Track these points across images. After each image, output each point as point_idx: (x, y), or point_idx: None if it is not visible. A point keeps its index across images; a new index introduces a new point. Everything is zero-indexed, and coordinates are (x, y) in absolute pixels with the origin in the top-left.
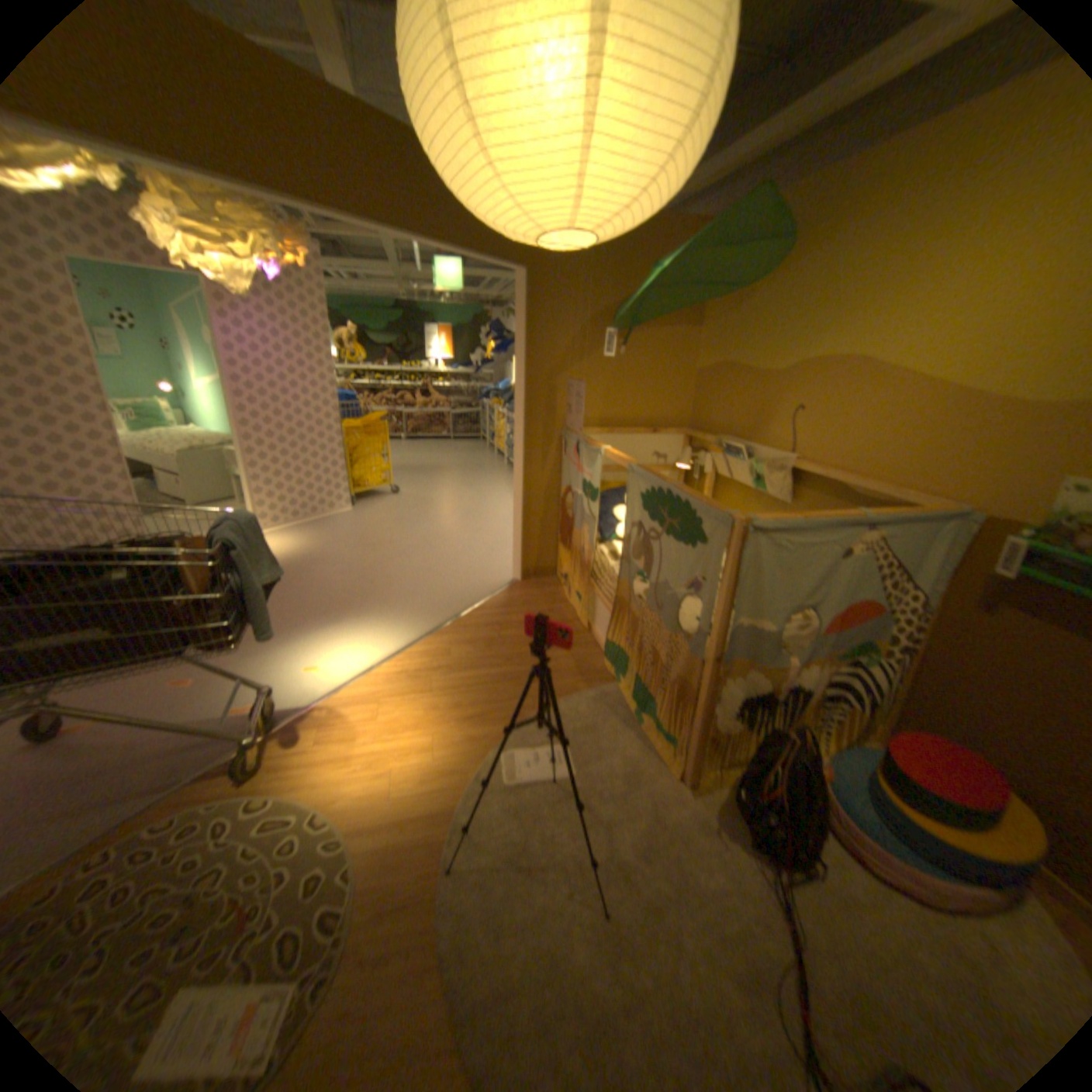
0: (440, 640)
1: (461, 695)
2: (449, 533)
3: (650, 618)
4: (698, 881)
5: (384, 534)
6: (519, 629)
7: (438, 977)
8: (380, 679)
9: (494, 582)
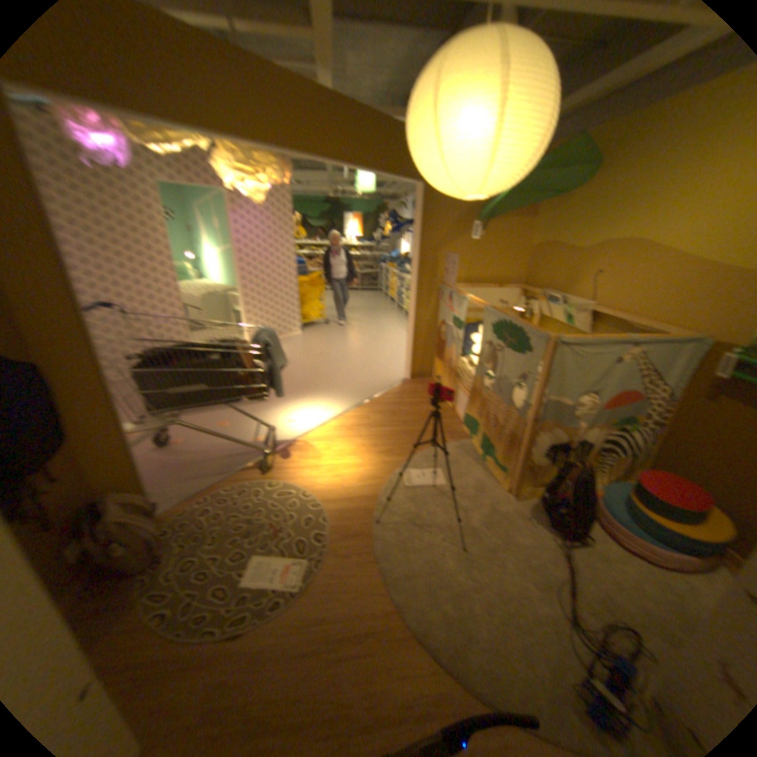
0: (364, 411)
1: (378, 441)
2: (364, 351)
3: (495, 399)
4: (518, 542)
5: (324, 350)
6: (410, 408)
7: (377, 567)
8: (331, 429)
9: (394, 381)
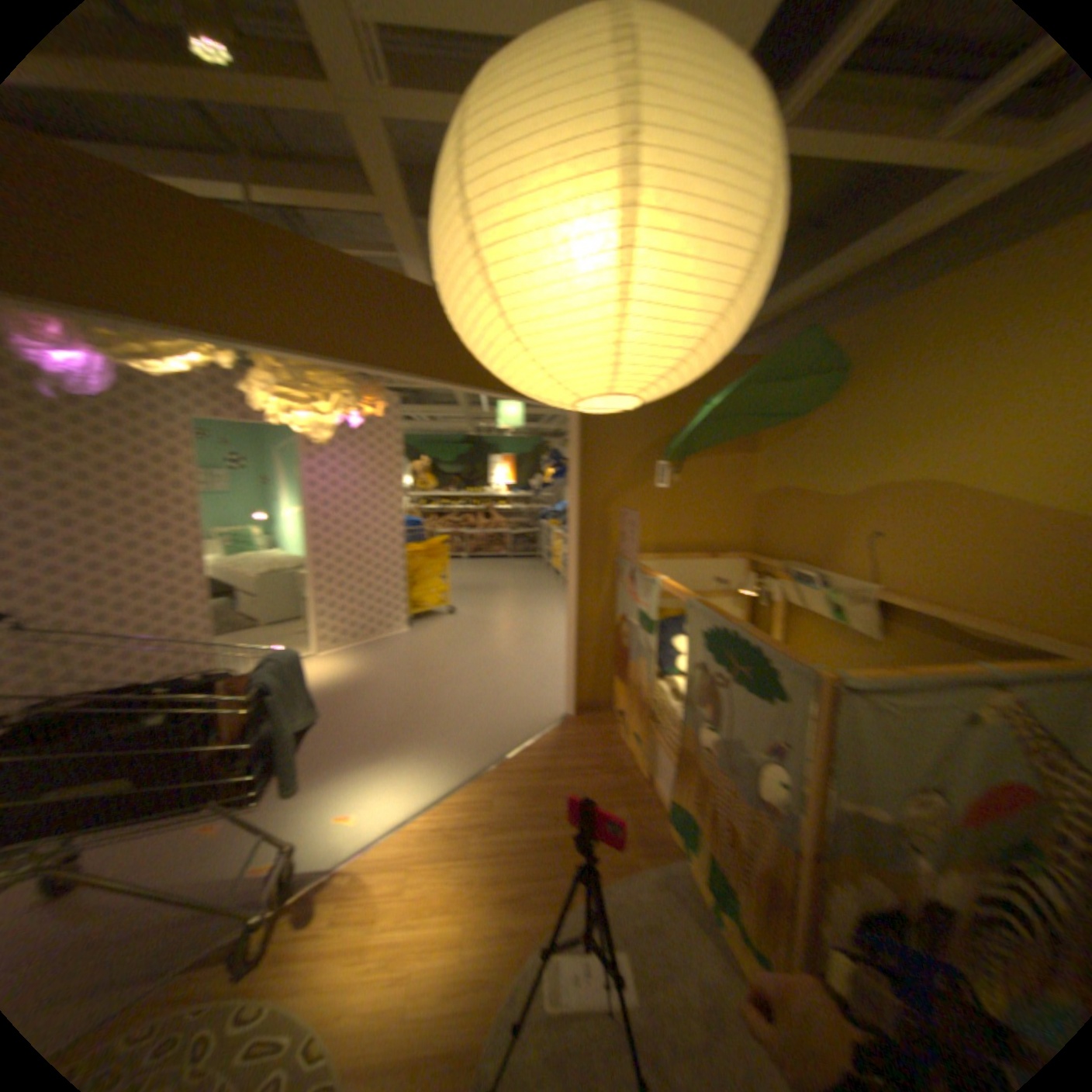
0: (481, 789)
1: (499, 866)
2: (500, 658)
3: (723, 783)
4: None
5: (434, 658)
6: (569, 778)
7: None
8: (410, 838)
9: (543, 717)
